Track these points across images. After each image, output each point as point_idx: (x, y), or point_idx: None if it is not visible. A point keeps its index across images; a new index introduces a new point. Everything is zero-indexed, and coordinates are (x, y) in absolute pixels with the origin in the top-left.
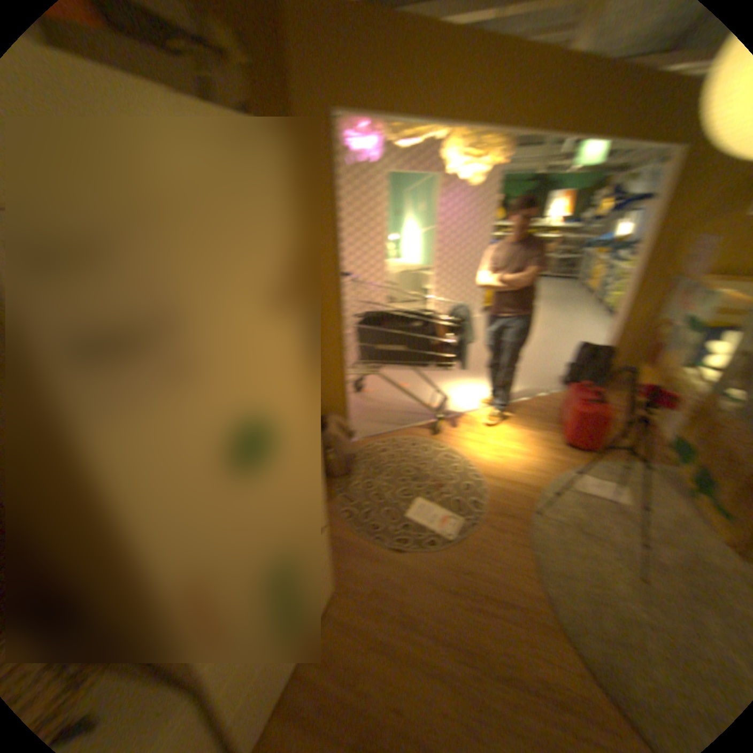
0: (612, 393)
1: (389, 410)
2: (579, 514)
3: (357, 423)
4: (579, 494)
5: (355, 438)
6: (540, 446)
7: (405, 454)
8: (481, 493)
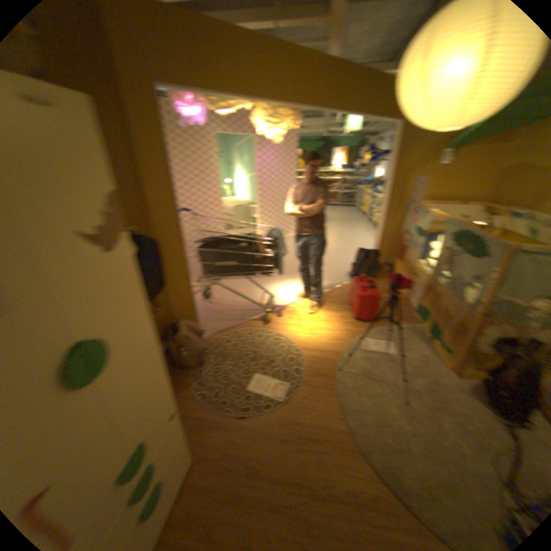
0: (381, 280)
1: (232, 310)
2: (365, 366)
3: (207, 323)
4: (364, 352)
5: (206, 335)
6: (338, 323)
7: (245, 342)
8: (301, 362)
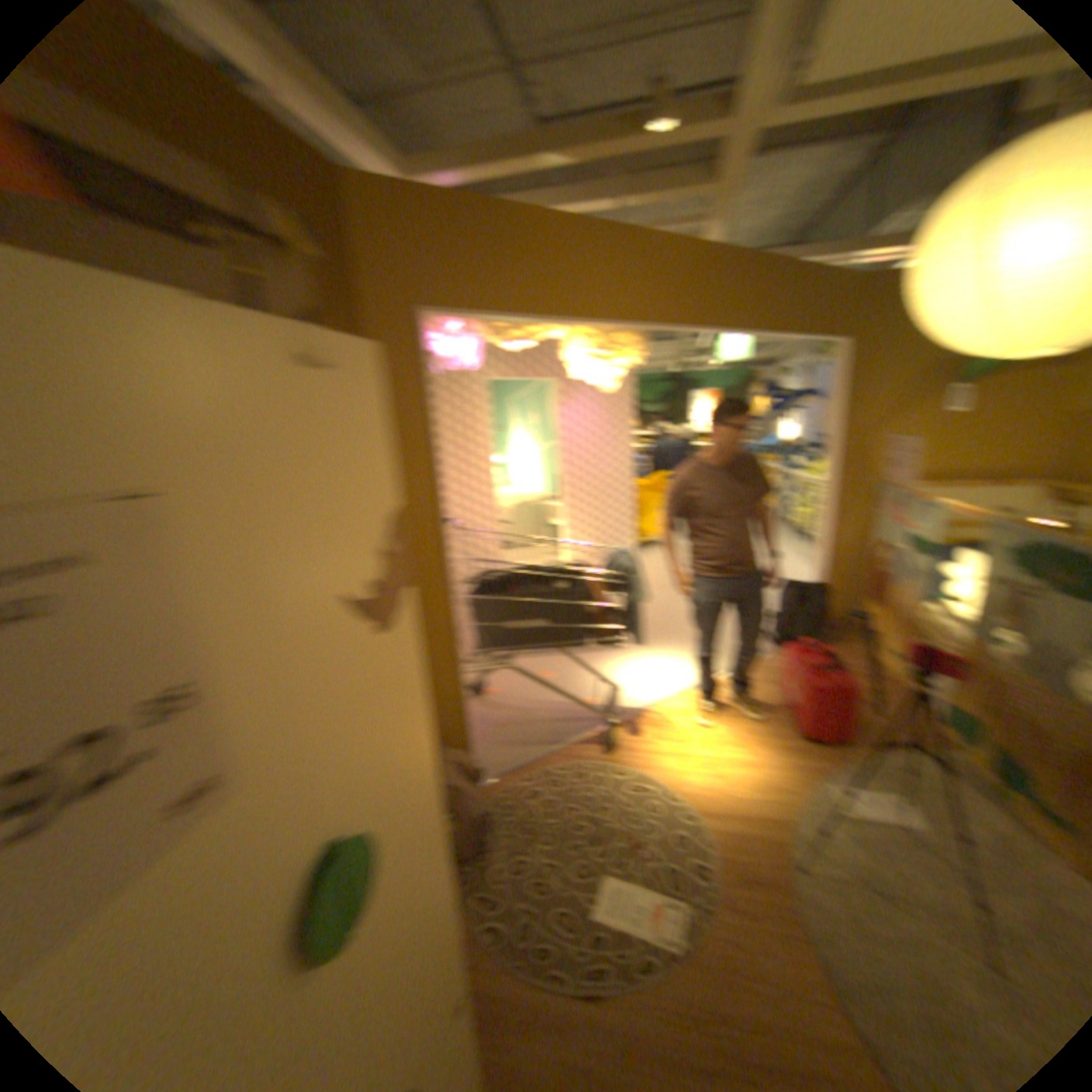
0: (839, 648)
1: (531, 721)
2: (859, 860)
3: (483, 751)
4: (848, 822)
5: (485, 781)
6: (769, 749)
7: (569, 798)
8: (705, 849)
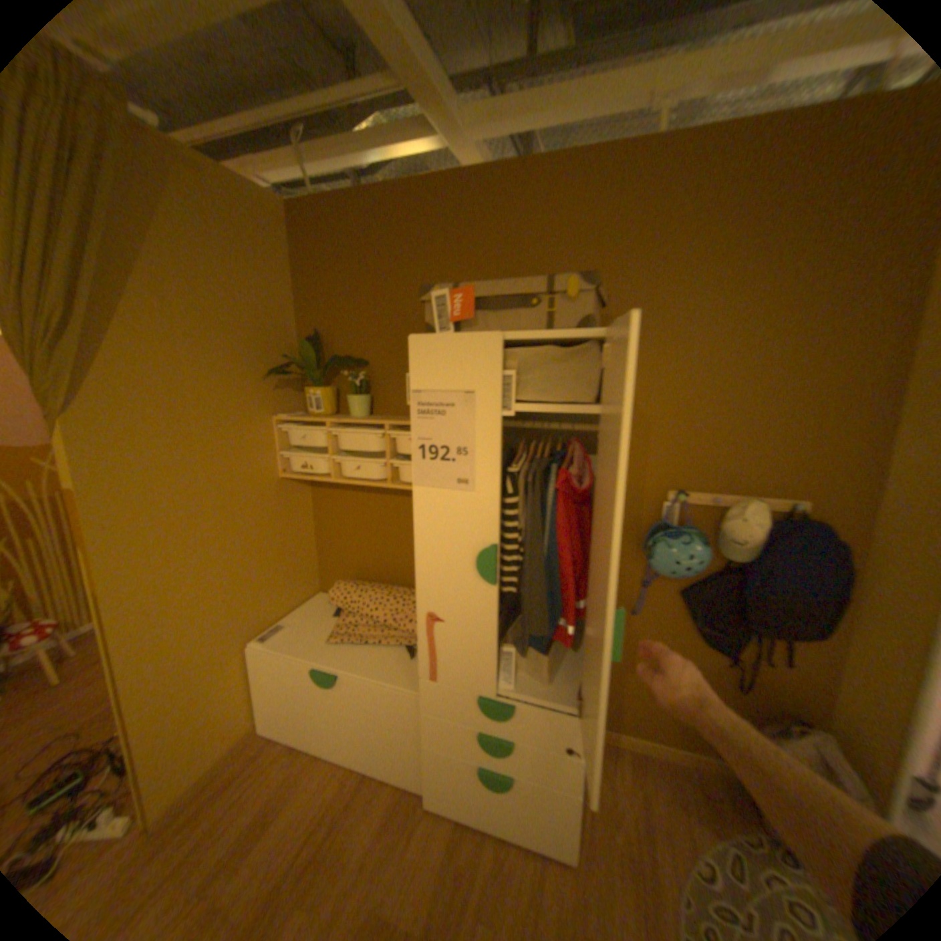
0: None
1: None
2: None
3: None
4: None
5: None
6: None
7: None
8: None
